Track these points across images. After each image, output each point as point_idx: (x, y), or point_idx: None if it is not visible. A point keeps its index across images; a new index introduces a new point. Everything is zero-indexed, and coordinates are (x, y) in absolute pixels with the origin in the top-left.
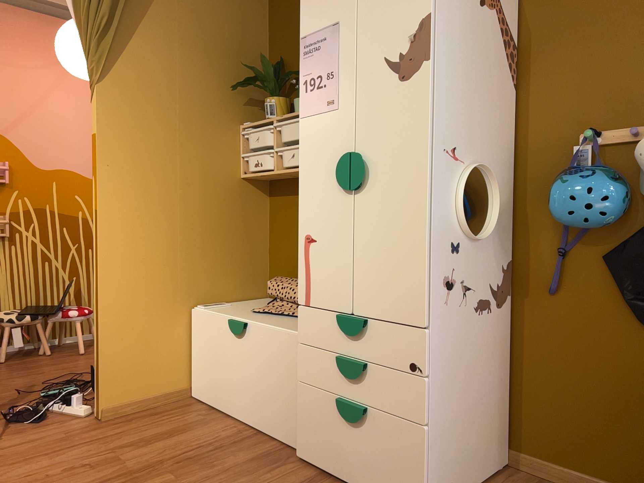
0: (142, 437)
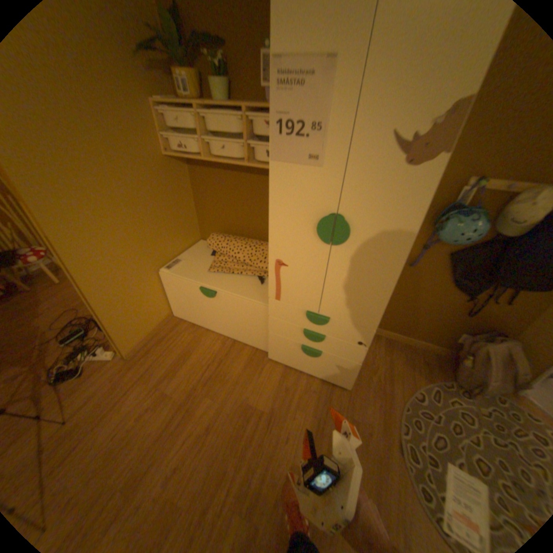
0: (166, 367)
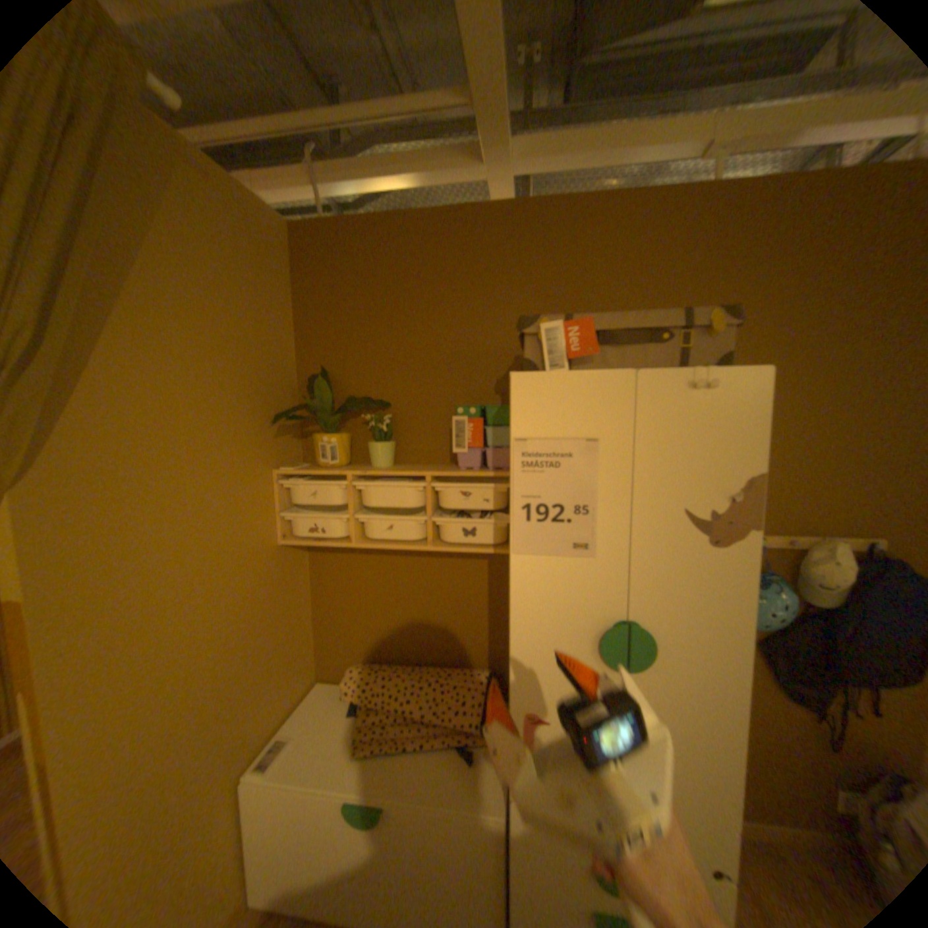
0: None
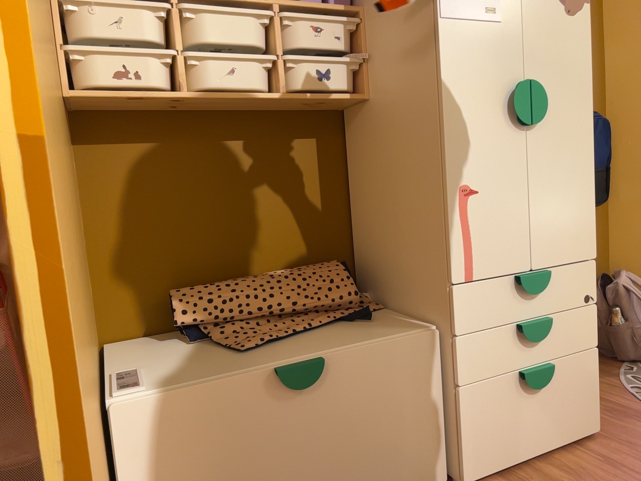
0: None
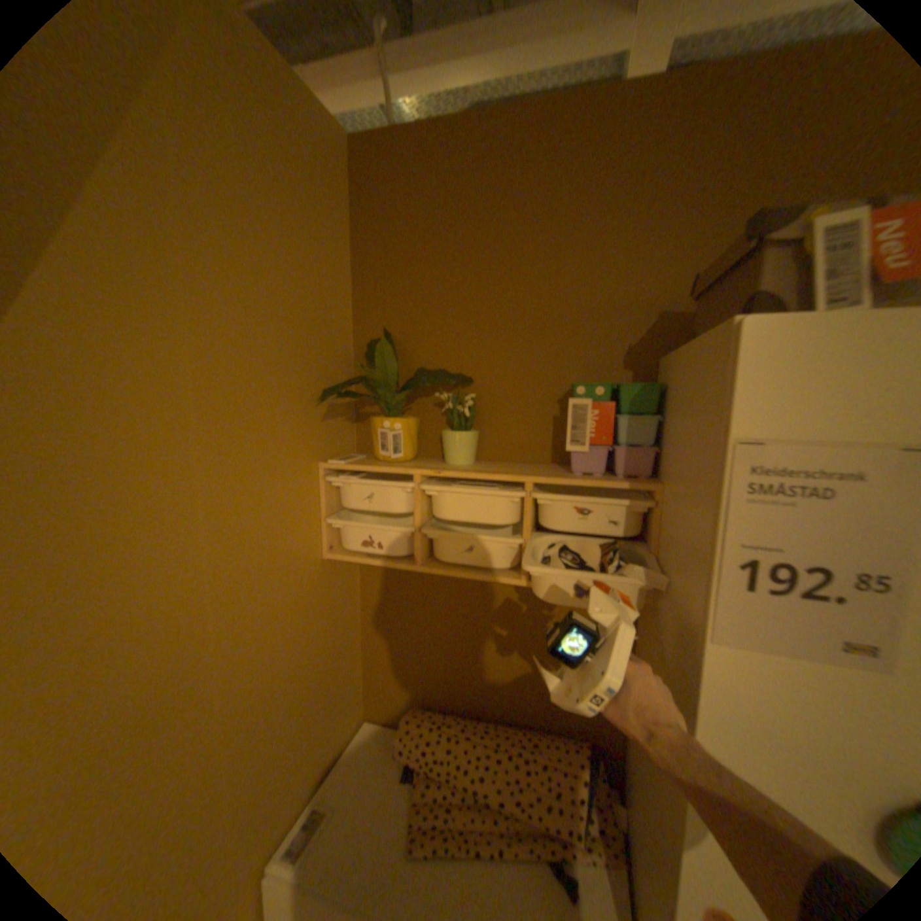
0: None
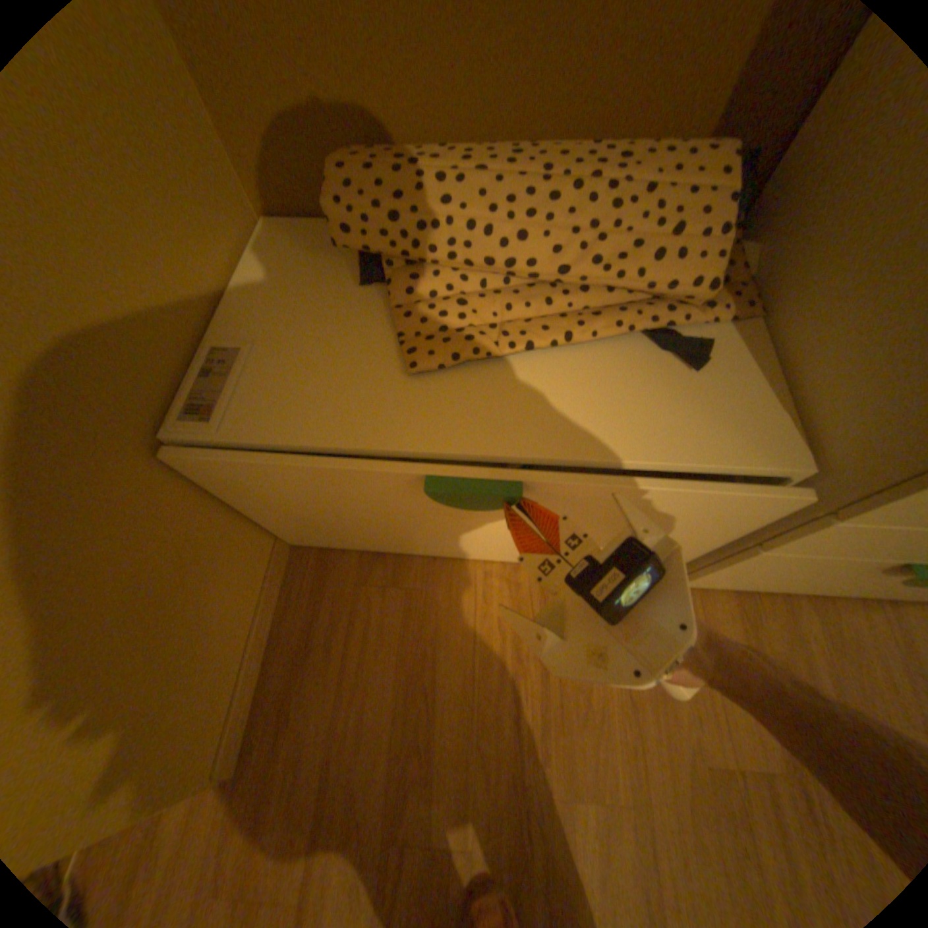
0: (381, 744)
